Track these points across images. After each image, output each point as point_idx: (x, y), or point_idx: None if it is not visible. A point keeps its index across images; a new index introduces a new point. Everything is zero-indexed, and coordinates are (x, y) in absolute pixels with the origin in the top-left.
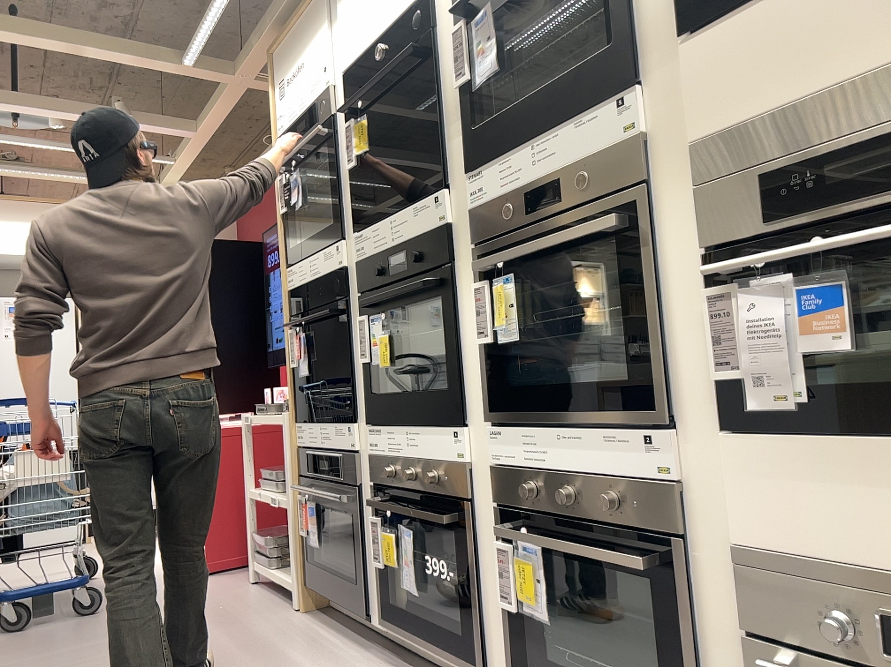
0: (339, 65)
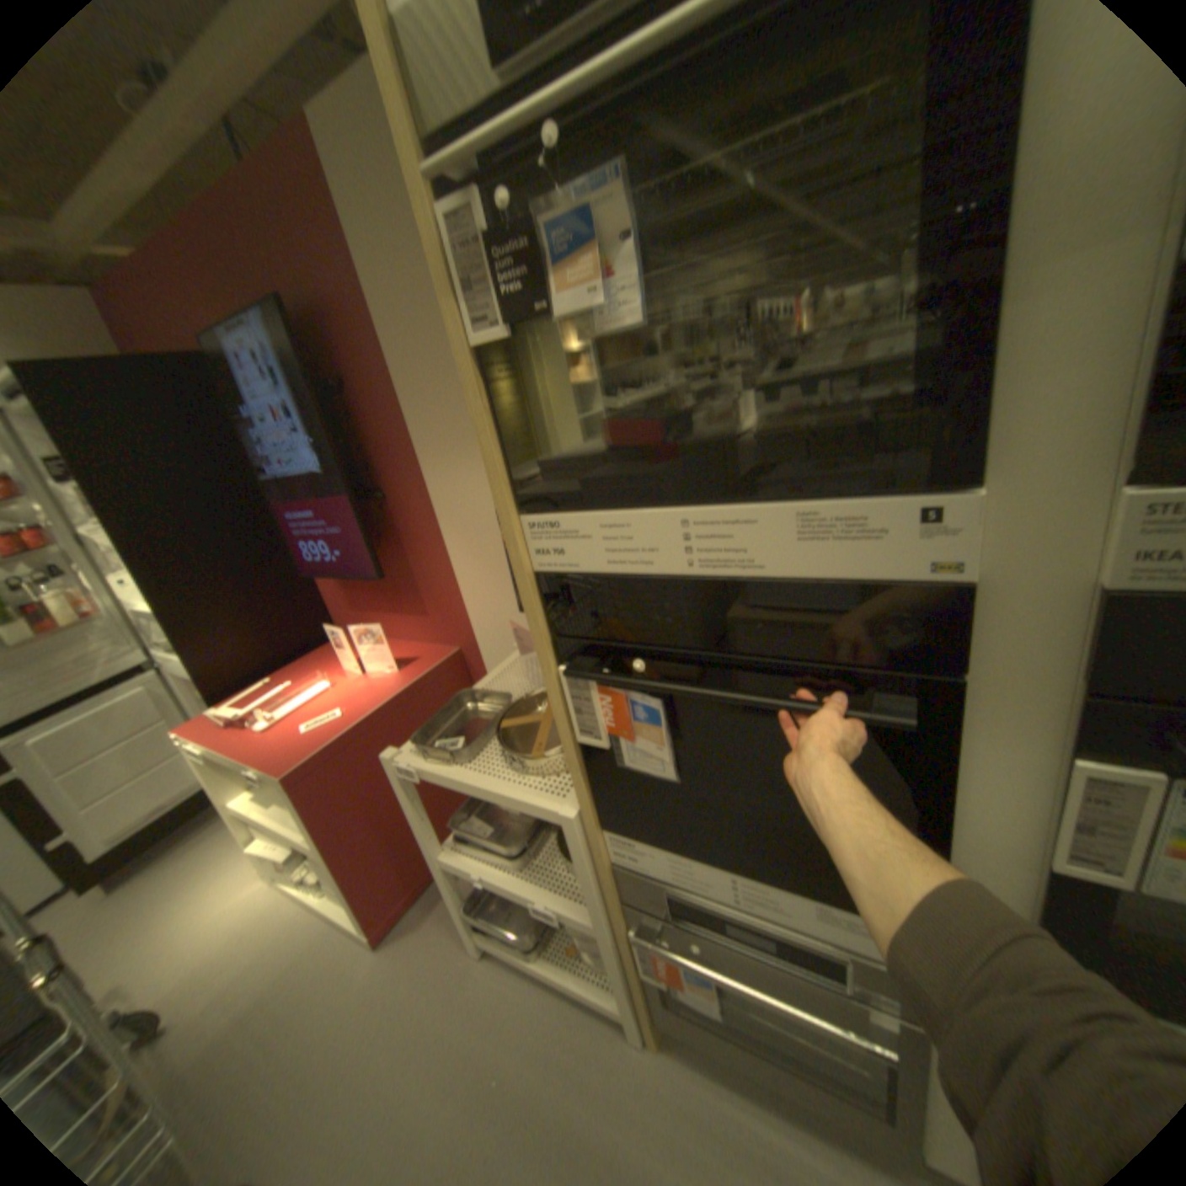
0: None
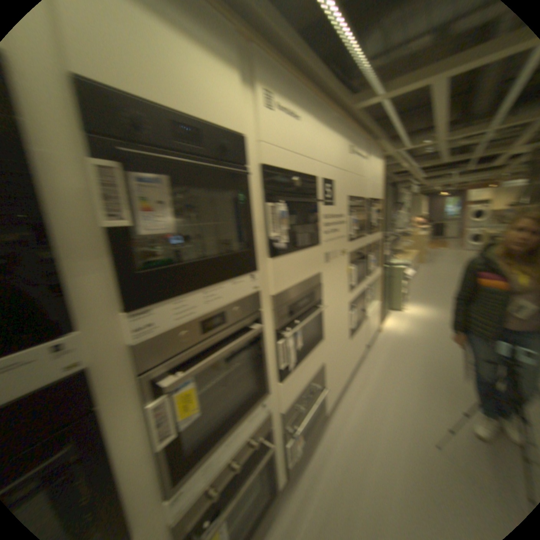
0: None
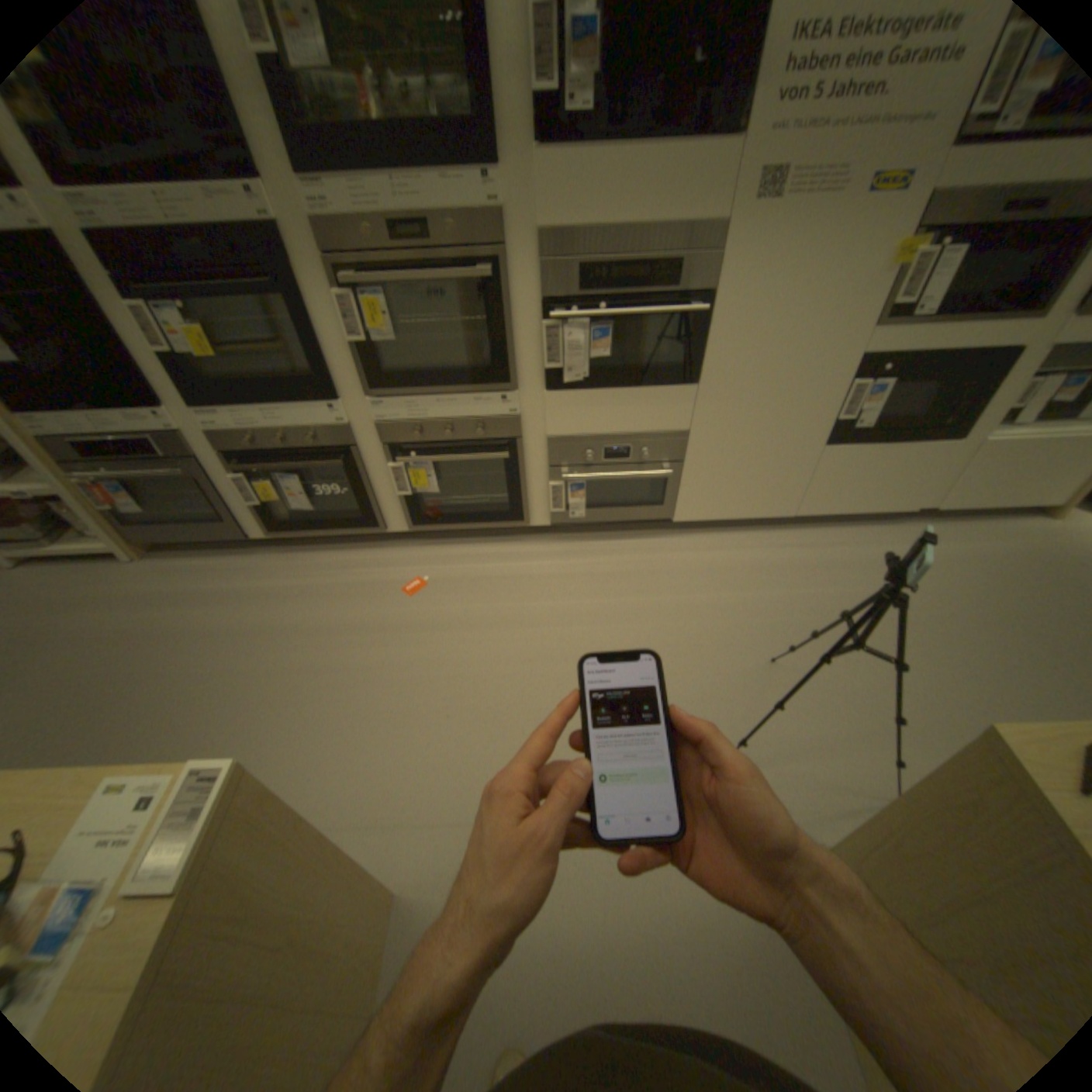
0: None
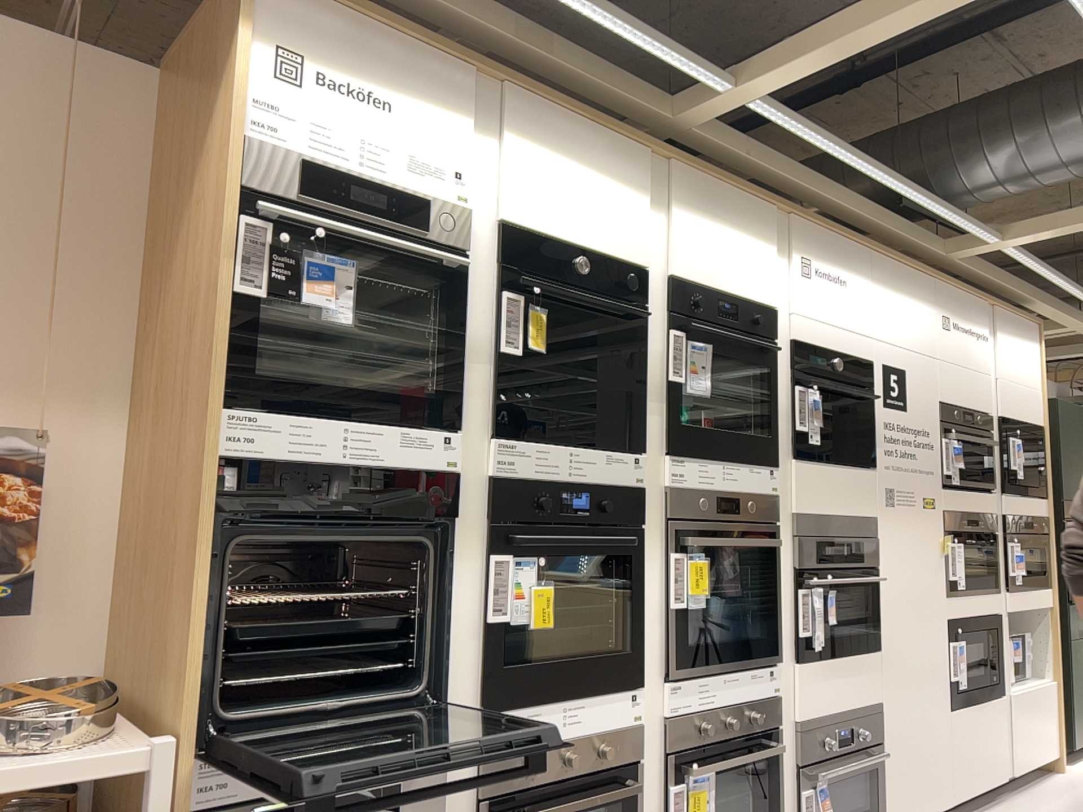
0: (488, 202)
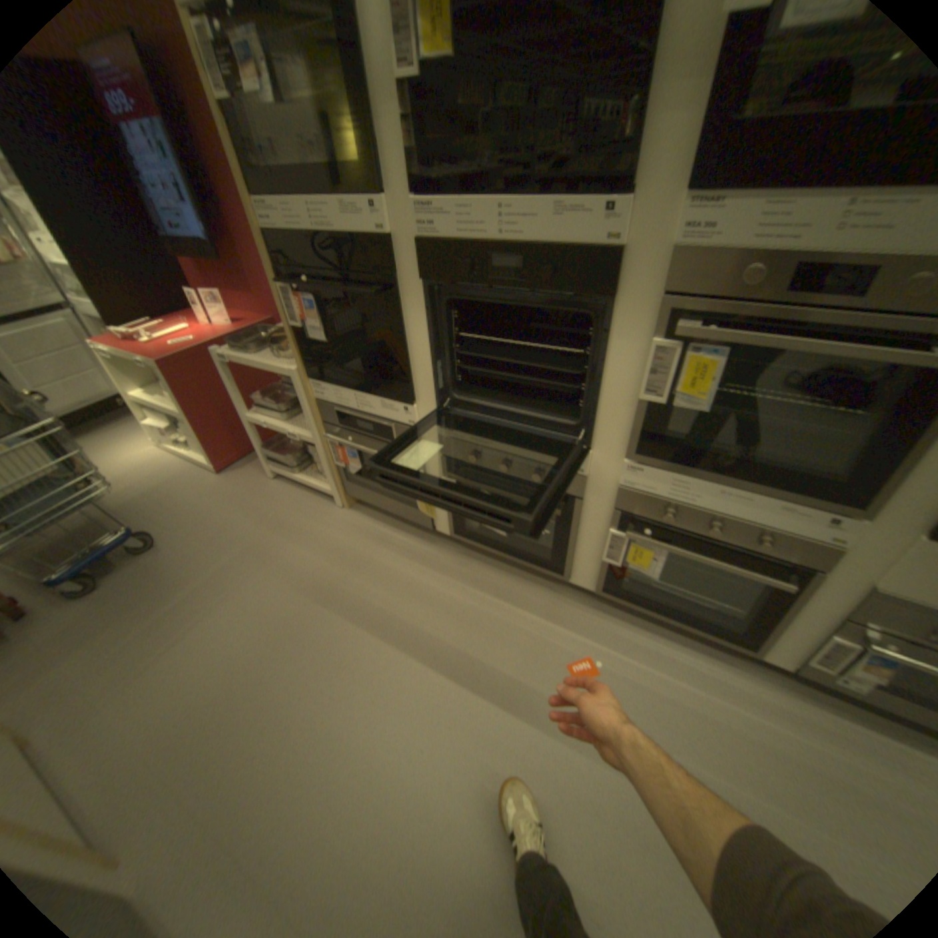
0: None
